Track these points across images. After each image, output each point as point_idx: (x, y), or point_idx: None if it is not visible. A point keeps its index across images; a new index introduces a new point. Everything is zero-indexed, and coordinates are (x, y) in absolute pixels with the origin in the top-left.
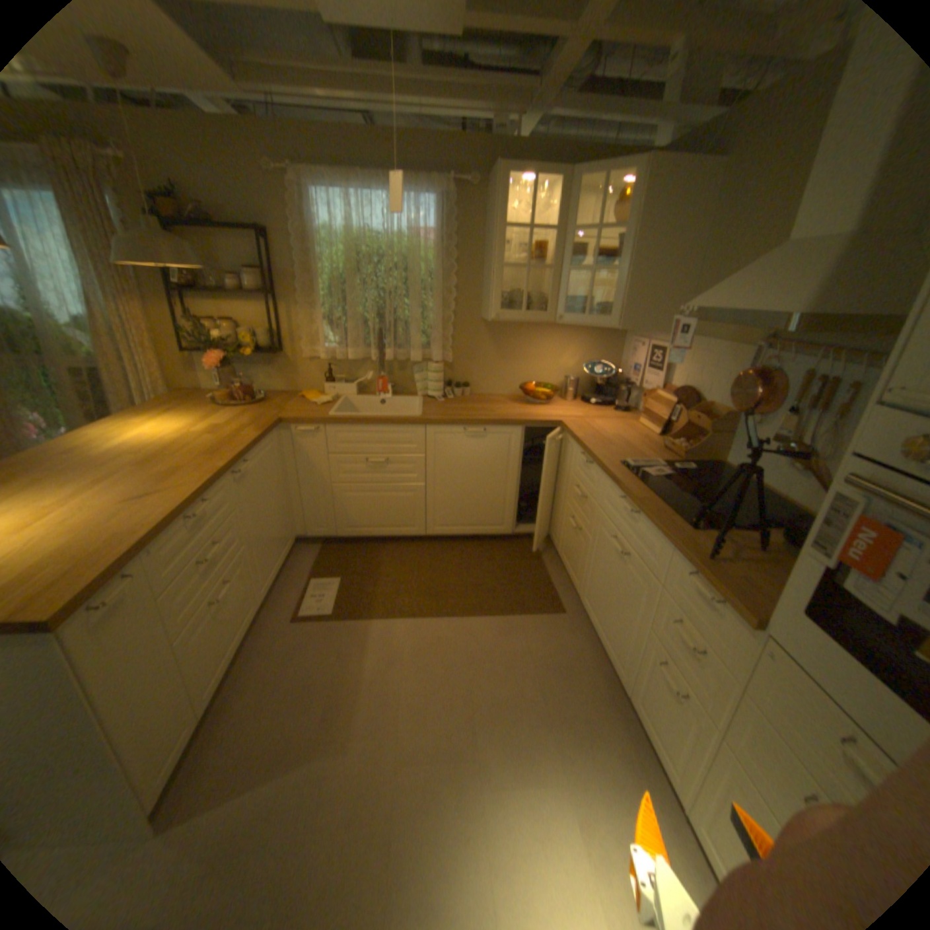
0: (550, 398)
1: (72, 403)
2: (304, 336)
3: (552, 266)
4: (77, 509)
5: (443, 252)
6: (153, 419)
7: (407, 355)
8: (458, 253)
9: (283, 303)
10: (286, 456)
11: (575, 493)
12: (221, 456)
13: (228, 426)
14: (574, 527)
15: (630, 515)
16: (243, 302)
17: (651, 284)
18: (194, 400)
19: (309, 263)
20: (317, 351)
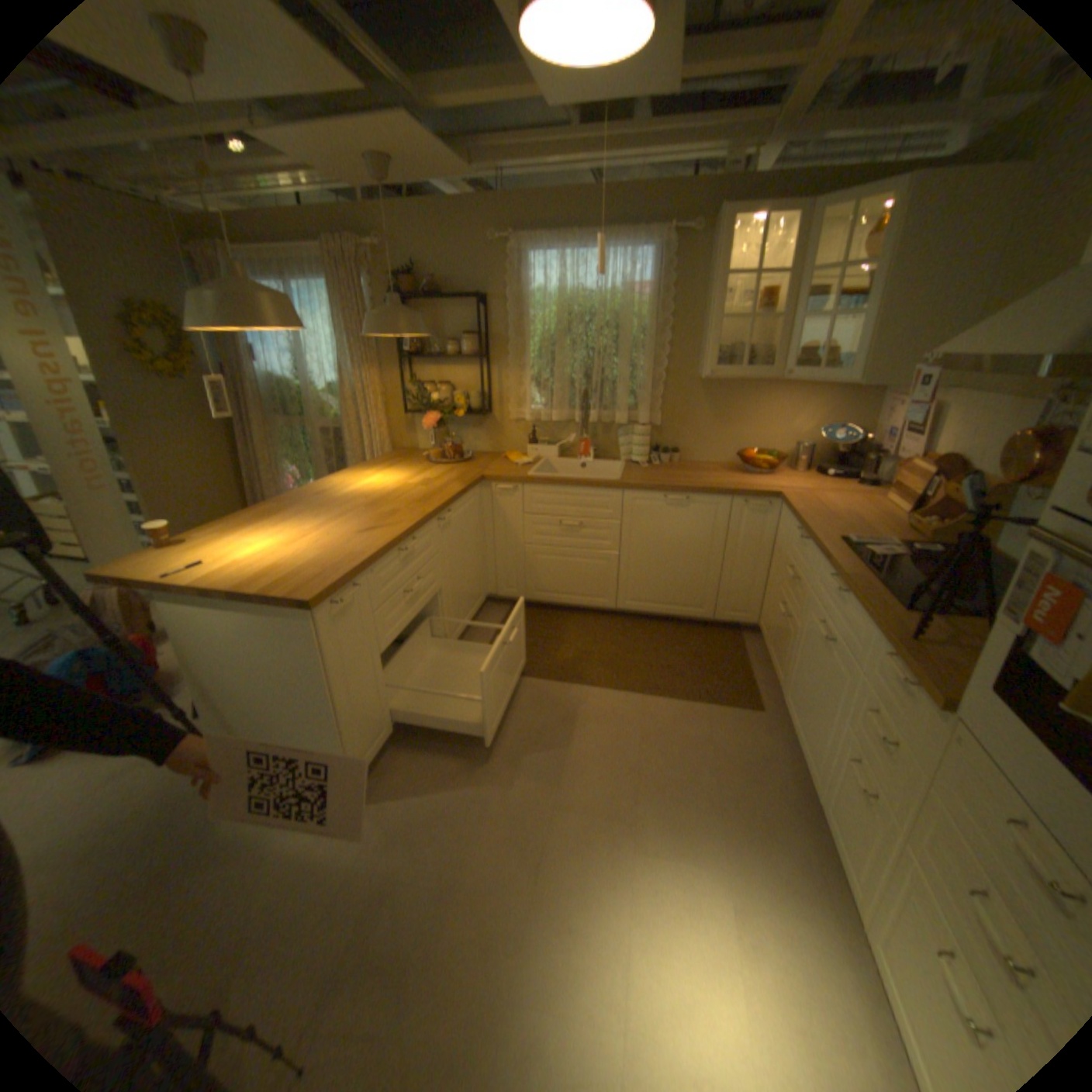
0: (775, 467)
1: (320, 458)
2: (512, 398)
3: (784, 313)
4: (326, 534)
5: (658, 306)
6: (380, 472)
7: (611, 417)
8: (675, 306)
9: (495, 366)
10: (485, 514)
11: (788, 575)
12: (430, 504)
13: (438, 480)
14: (782, 613)
15: (840, 595)
16: (460, 366)
17: (909, 328)
18: (412, 458)
19: (522, 326)
20: (522, 413)
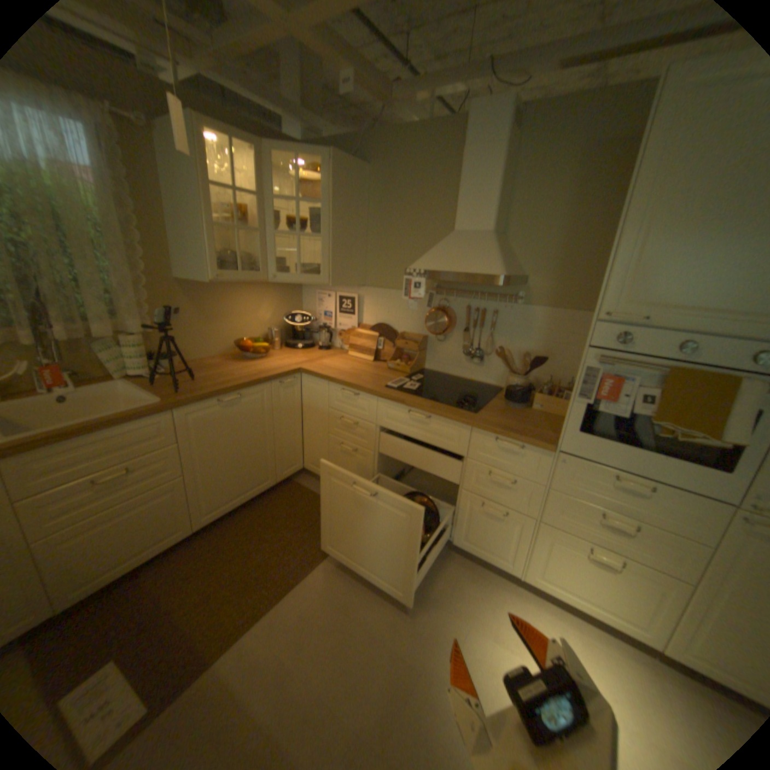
0: (265, 351)
1: None
2: None
3: (249, 229)
4: None
5: (108, 201)
6: None
7: (81, 332)
8: (129, 205)
9: None
10: None
11: (339, 424)
12: None
13: None
14: (351, 450)
15: (418, 421)
16: None
17: (343, 251)
18: None
19: None
20: None
